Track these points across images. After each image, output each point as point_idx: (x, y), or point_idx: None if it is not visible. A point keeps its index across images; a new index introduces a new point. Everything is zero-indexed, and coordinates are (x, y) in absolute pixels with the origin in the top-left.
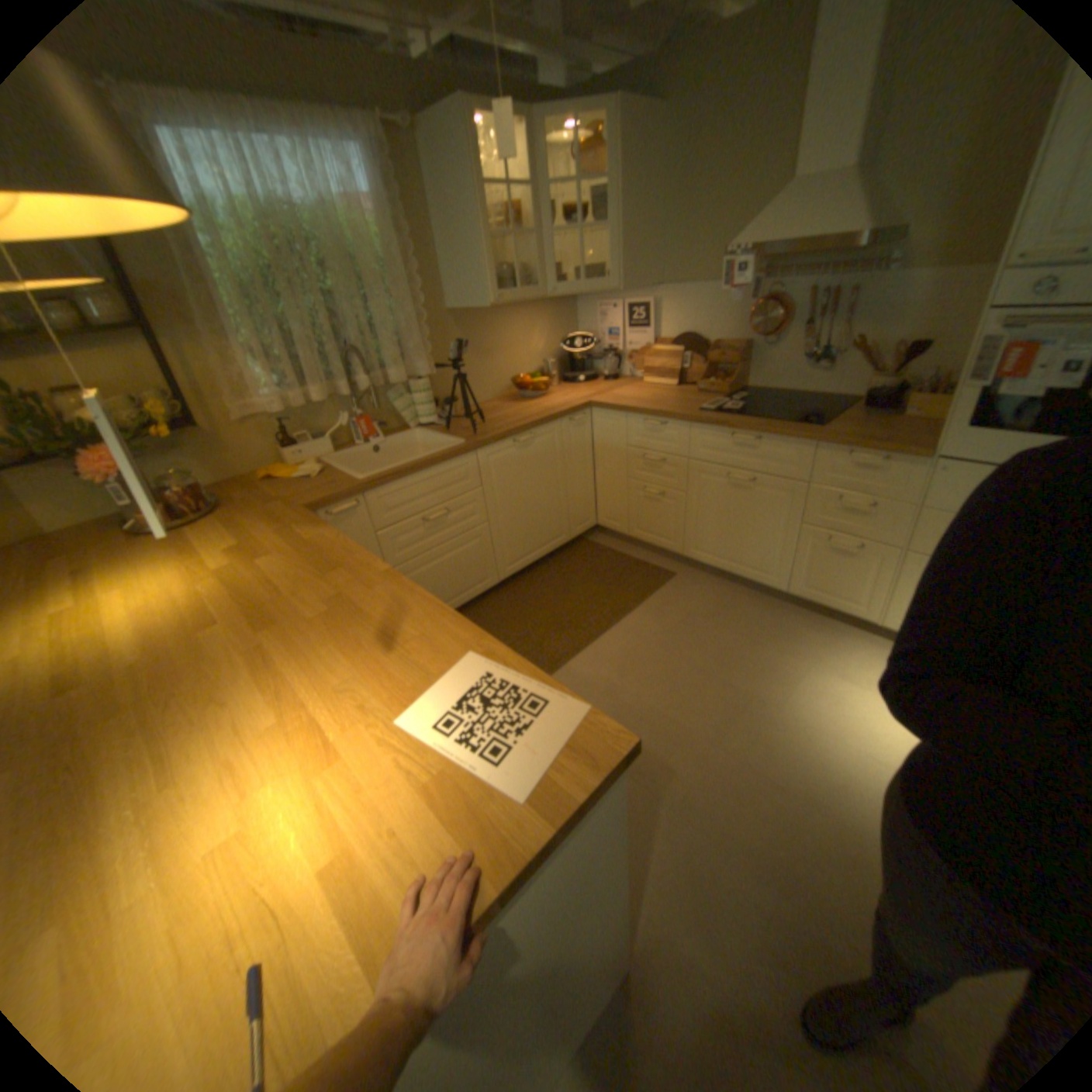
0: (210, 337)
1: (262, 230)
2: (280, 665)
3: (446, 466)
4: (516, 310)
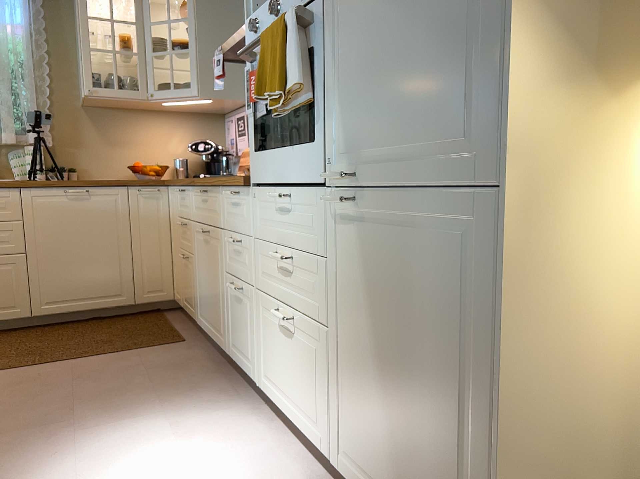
0: None
1: None
2: None
3: None
4: (156, 116)
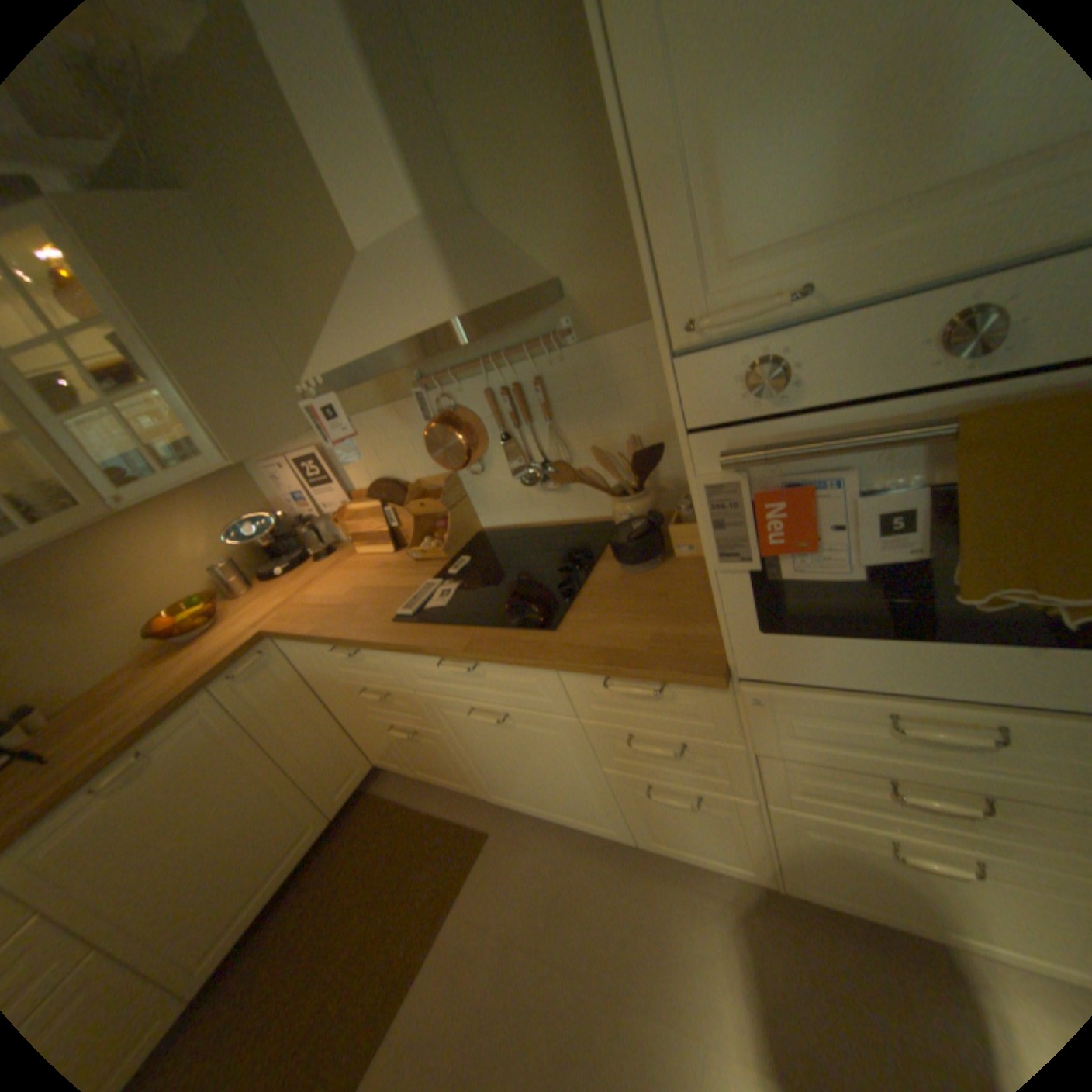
0: None
1: None
2: None
3: None
4: (120, 520)
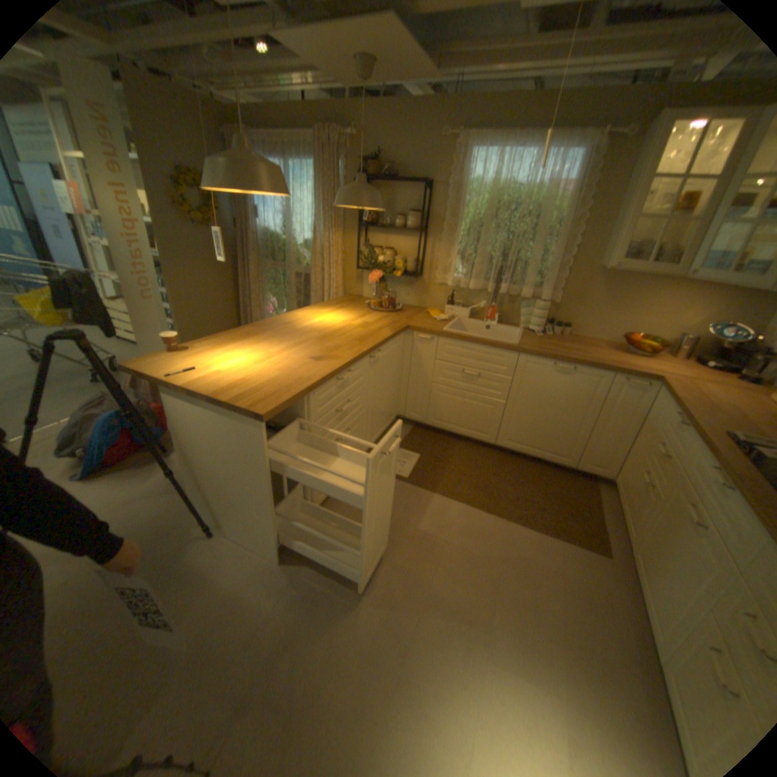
0: (448, 242)
1: (496, 195)
2: (300, 347)
3: (493, 350)
4: (683, 282)
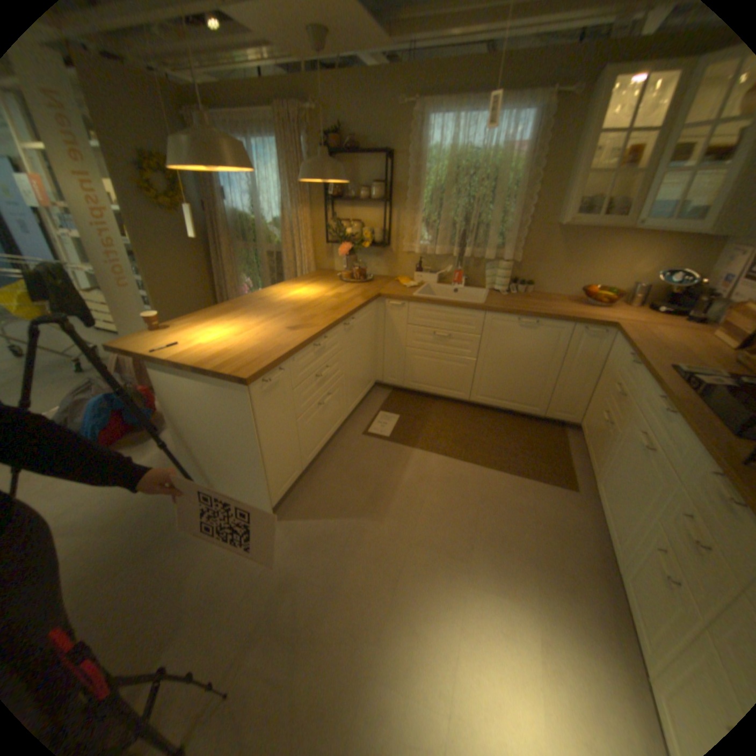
0: (413, 210)
1: (455, 160)
2: (278, 318)
3: (461, 310)
4: (634, 234)
